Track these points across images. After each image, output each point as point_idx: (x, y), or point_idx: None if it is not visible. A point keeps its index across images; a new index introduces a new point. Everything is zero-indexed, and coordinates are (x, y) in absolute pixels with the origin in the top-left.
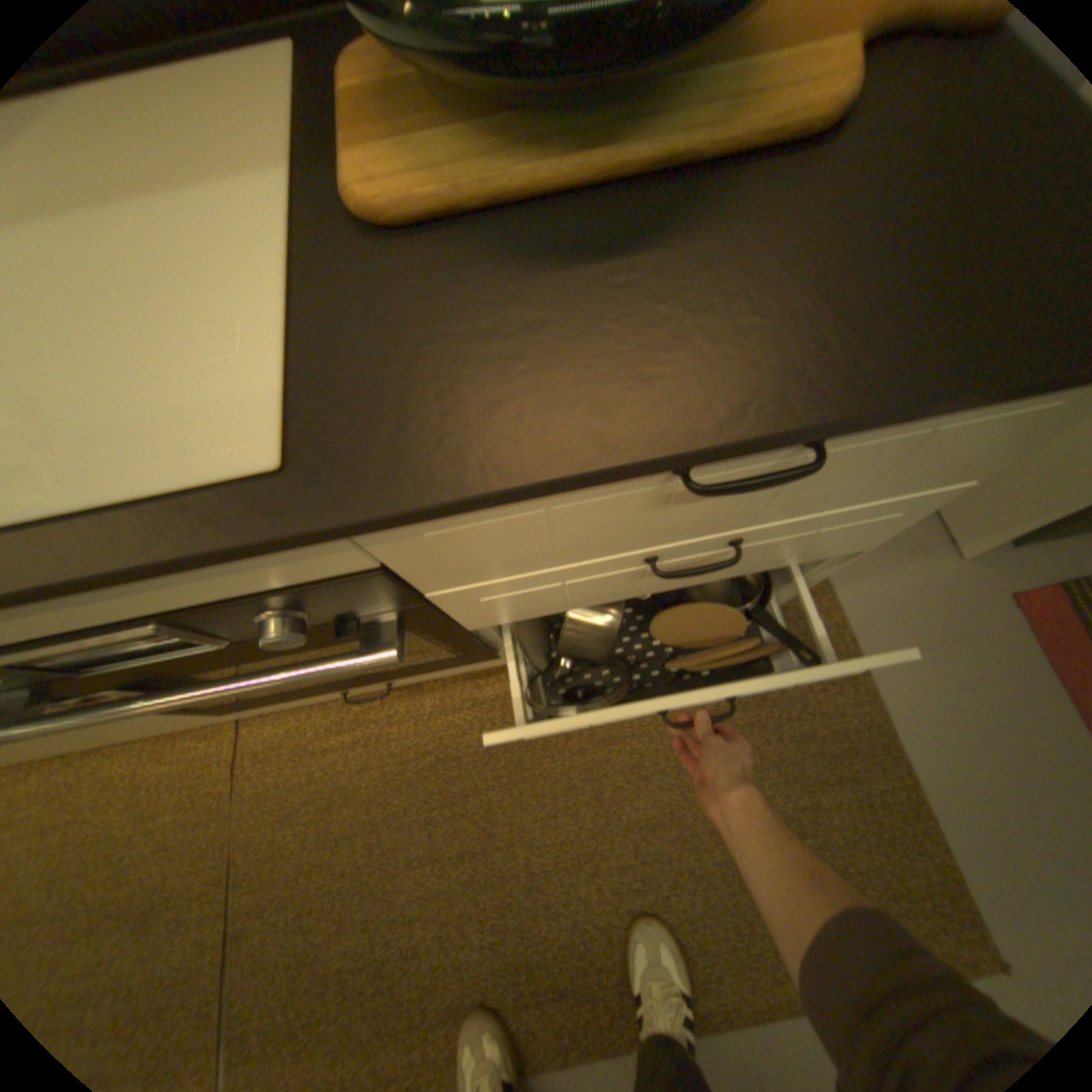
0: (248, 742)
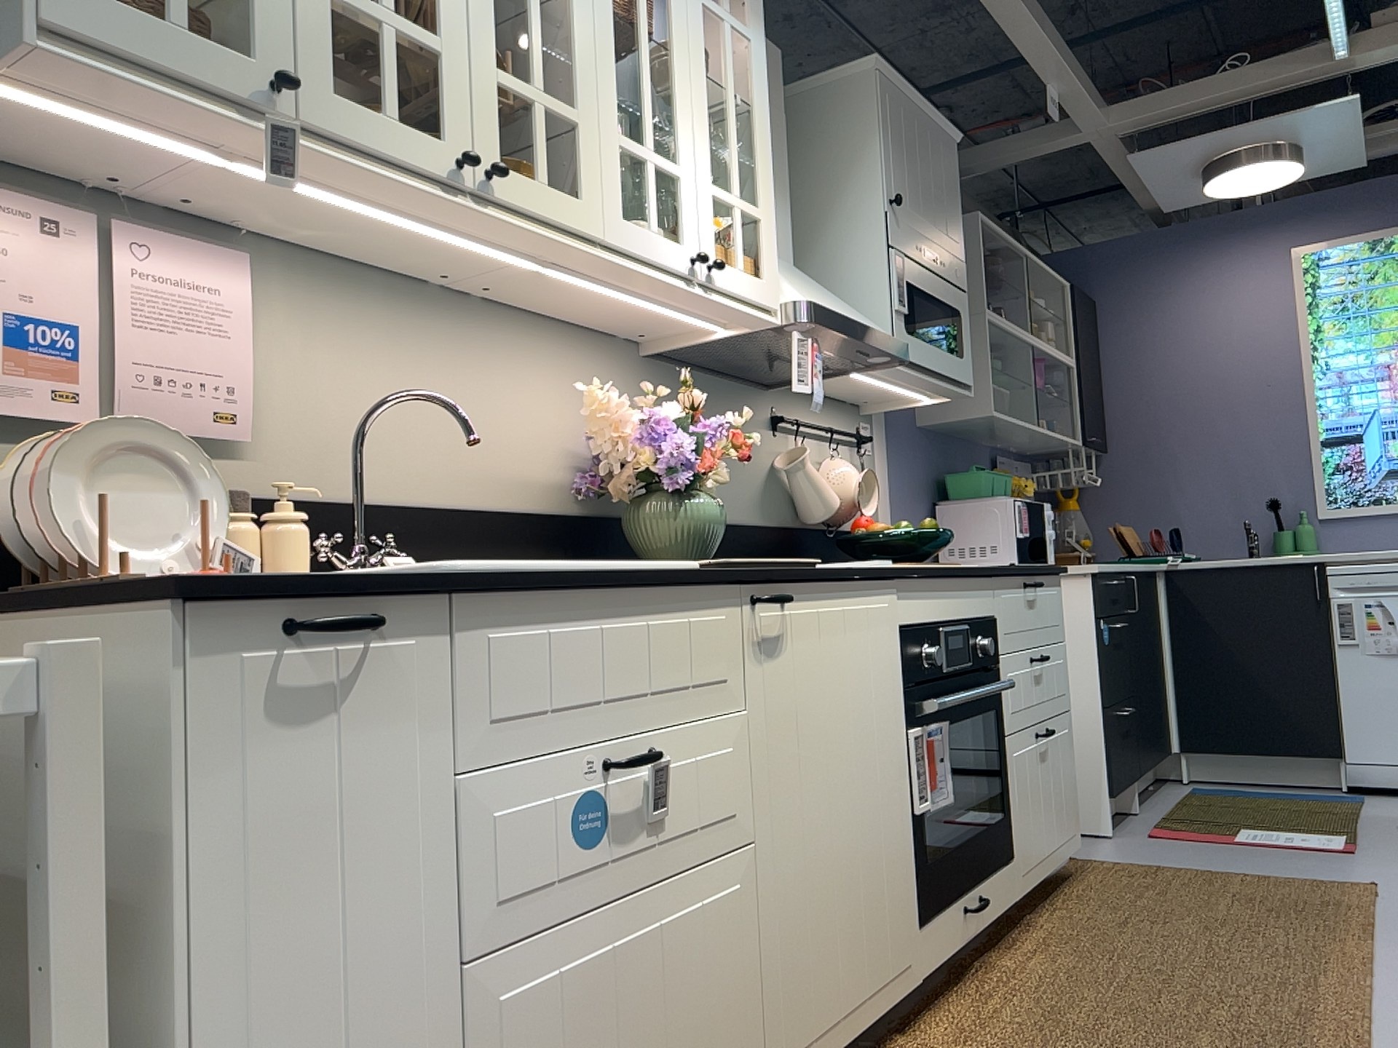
0: (935, 1042)
